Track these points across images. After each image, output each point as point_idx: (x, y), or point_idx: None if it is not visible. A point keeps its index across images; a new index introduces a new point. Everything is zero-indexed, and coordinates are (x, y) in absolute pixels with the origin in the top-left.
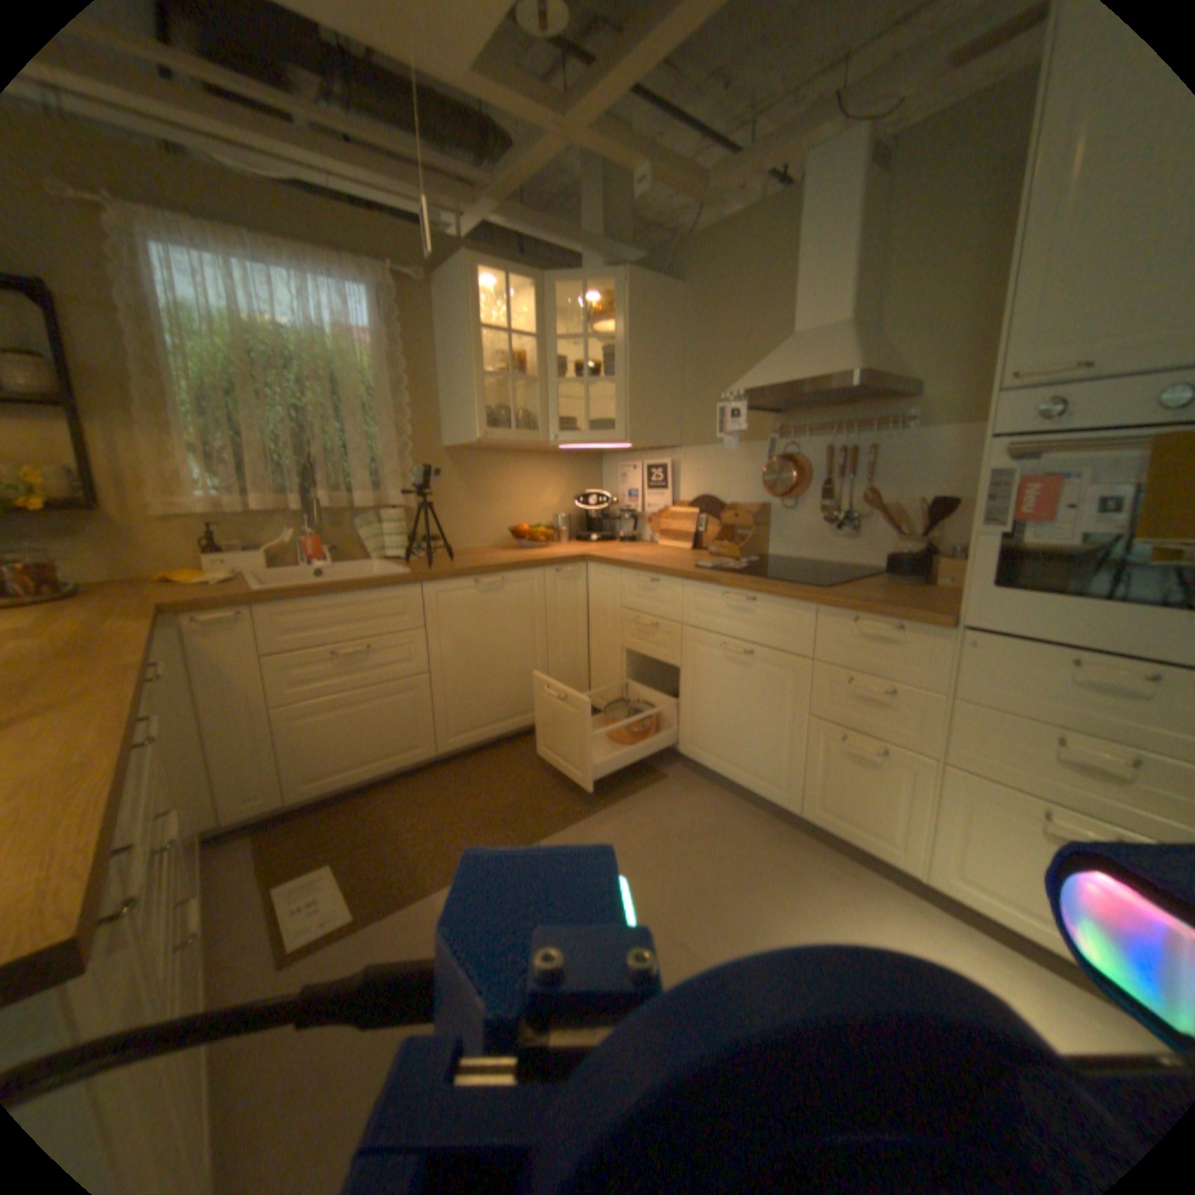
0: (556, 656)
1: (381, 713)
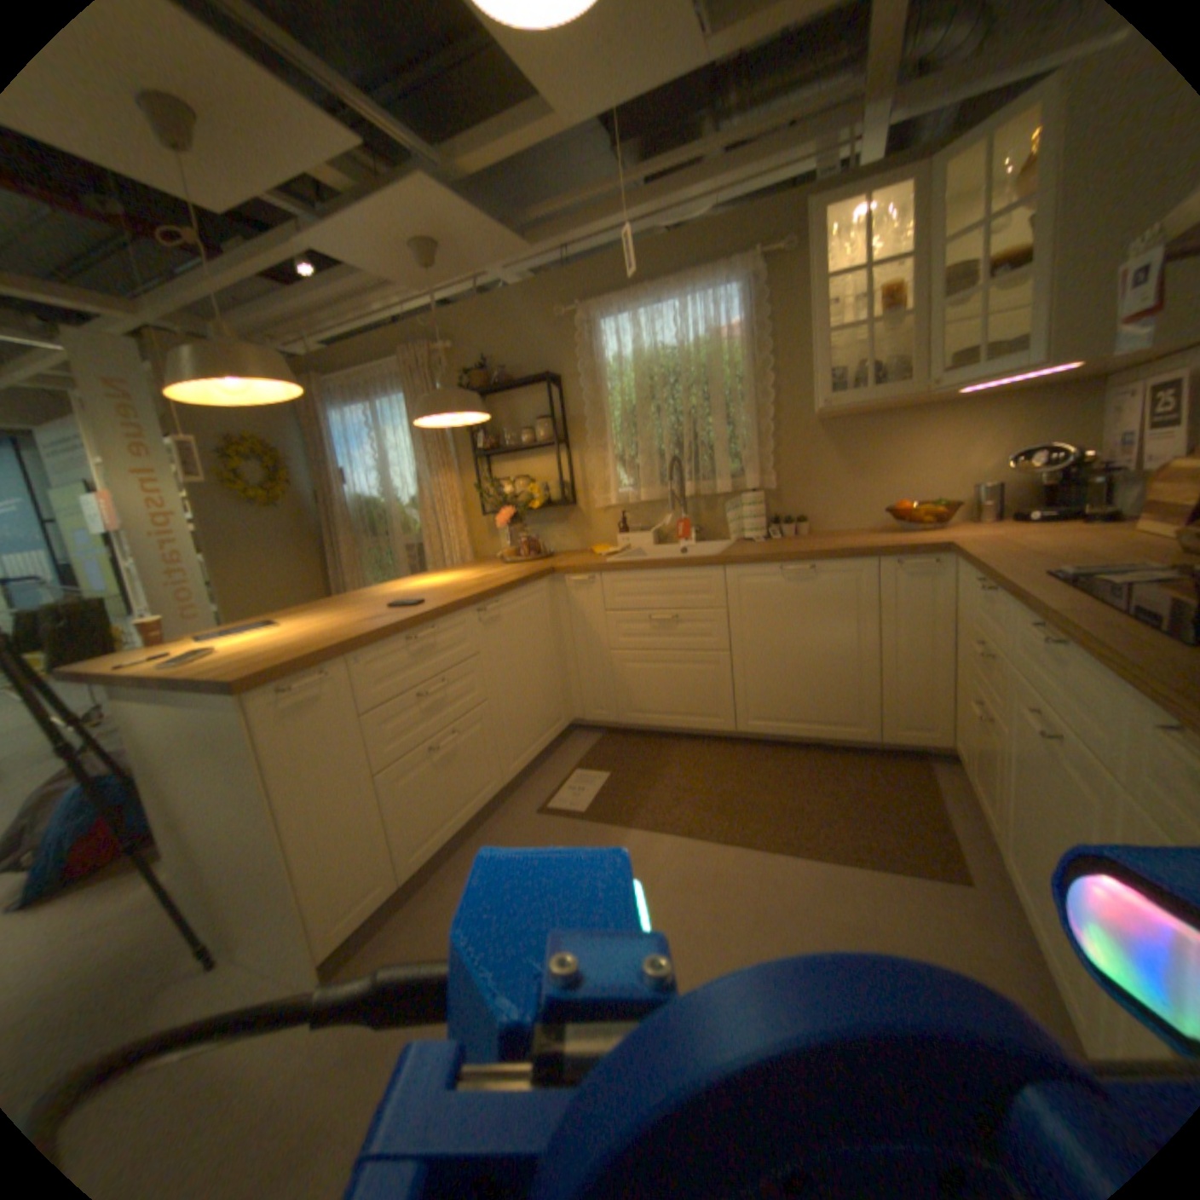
0: (895, 671)
1: (686, 675)
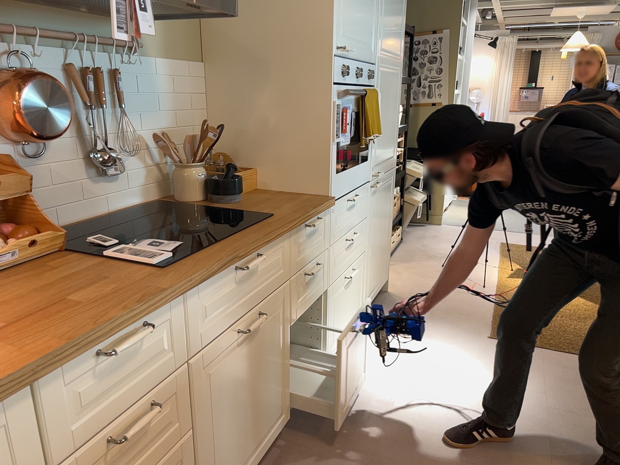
0: None
1: None
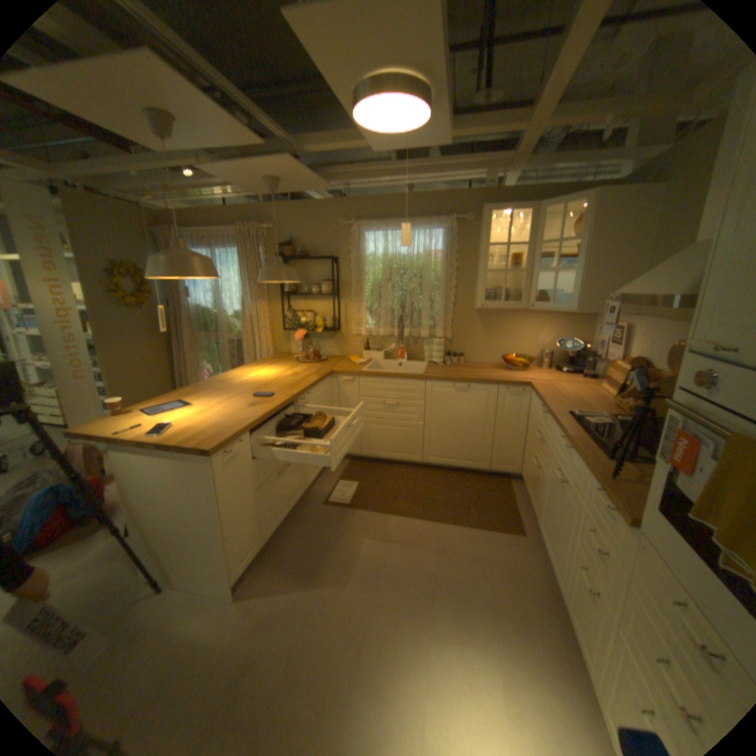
0: (500, 438)
1: (400, 433)
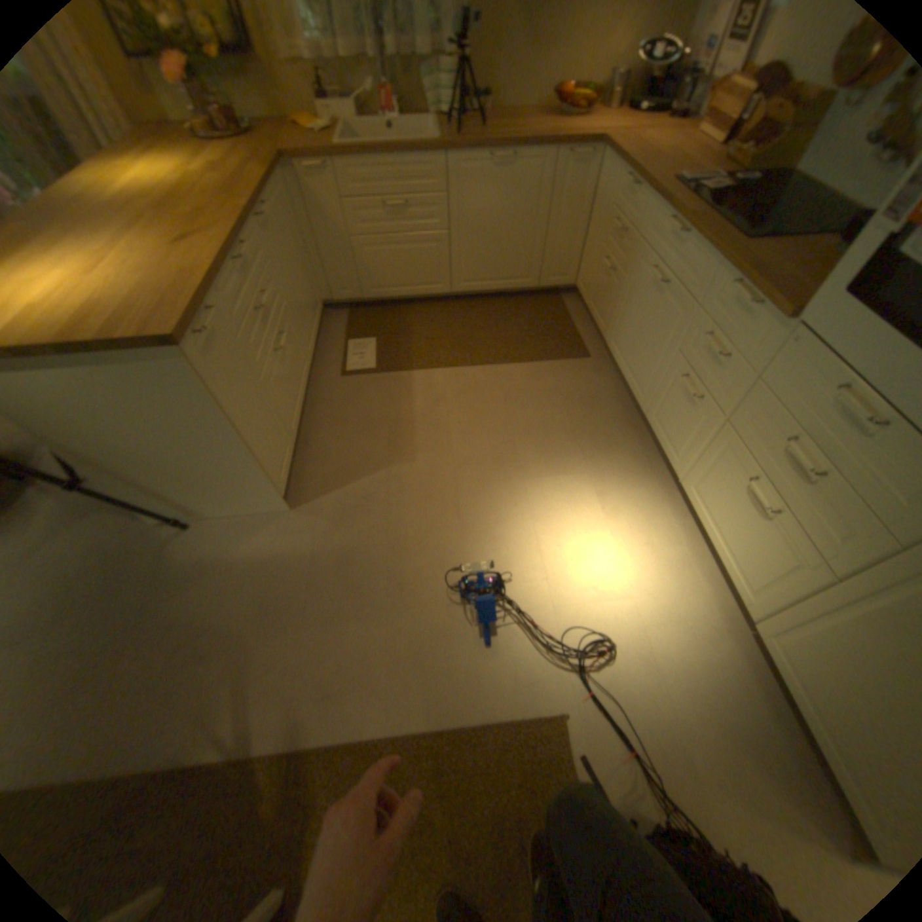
0: (554, 237)
1: (416, 255)
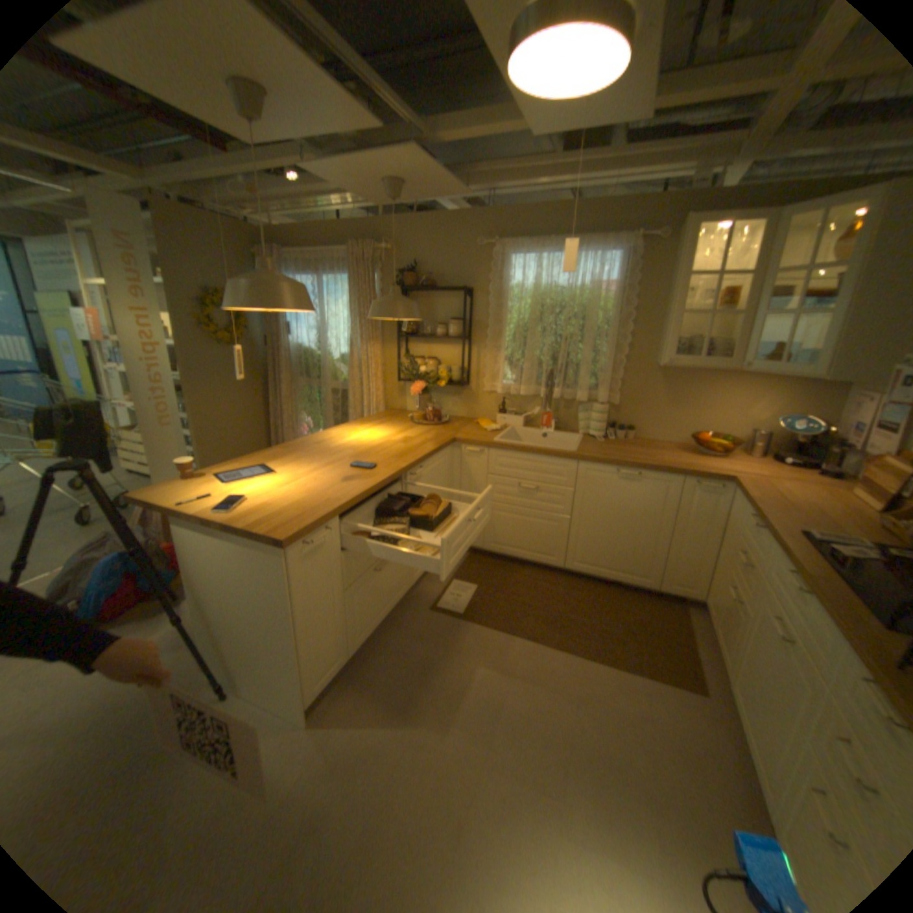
0: (681, 549)
1: (538, 527)
